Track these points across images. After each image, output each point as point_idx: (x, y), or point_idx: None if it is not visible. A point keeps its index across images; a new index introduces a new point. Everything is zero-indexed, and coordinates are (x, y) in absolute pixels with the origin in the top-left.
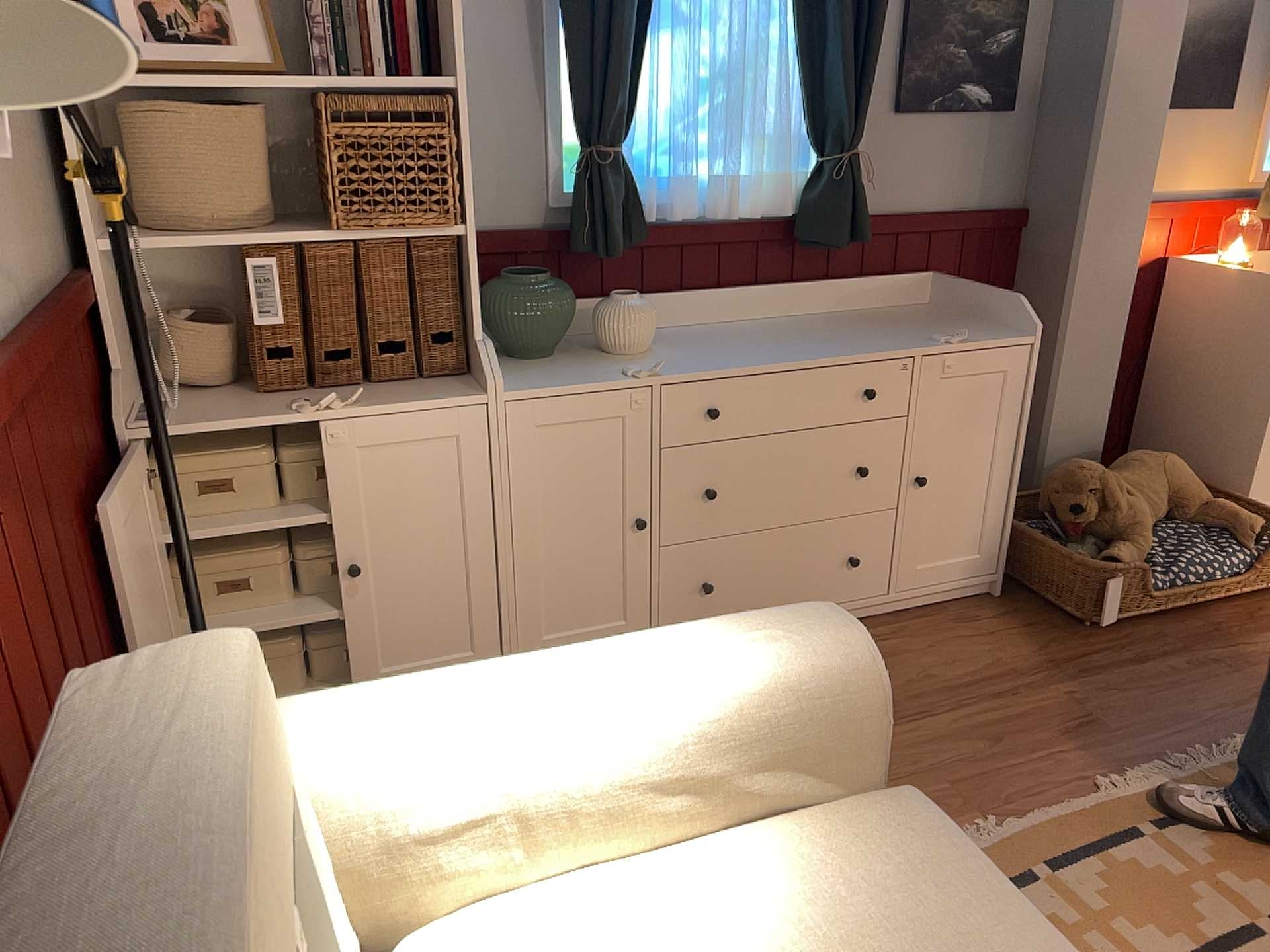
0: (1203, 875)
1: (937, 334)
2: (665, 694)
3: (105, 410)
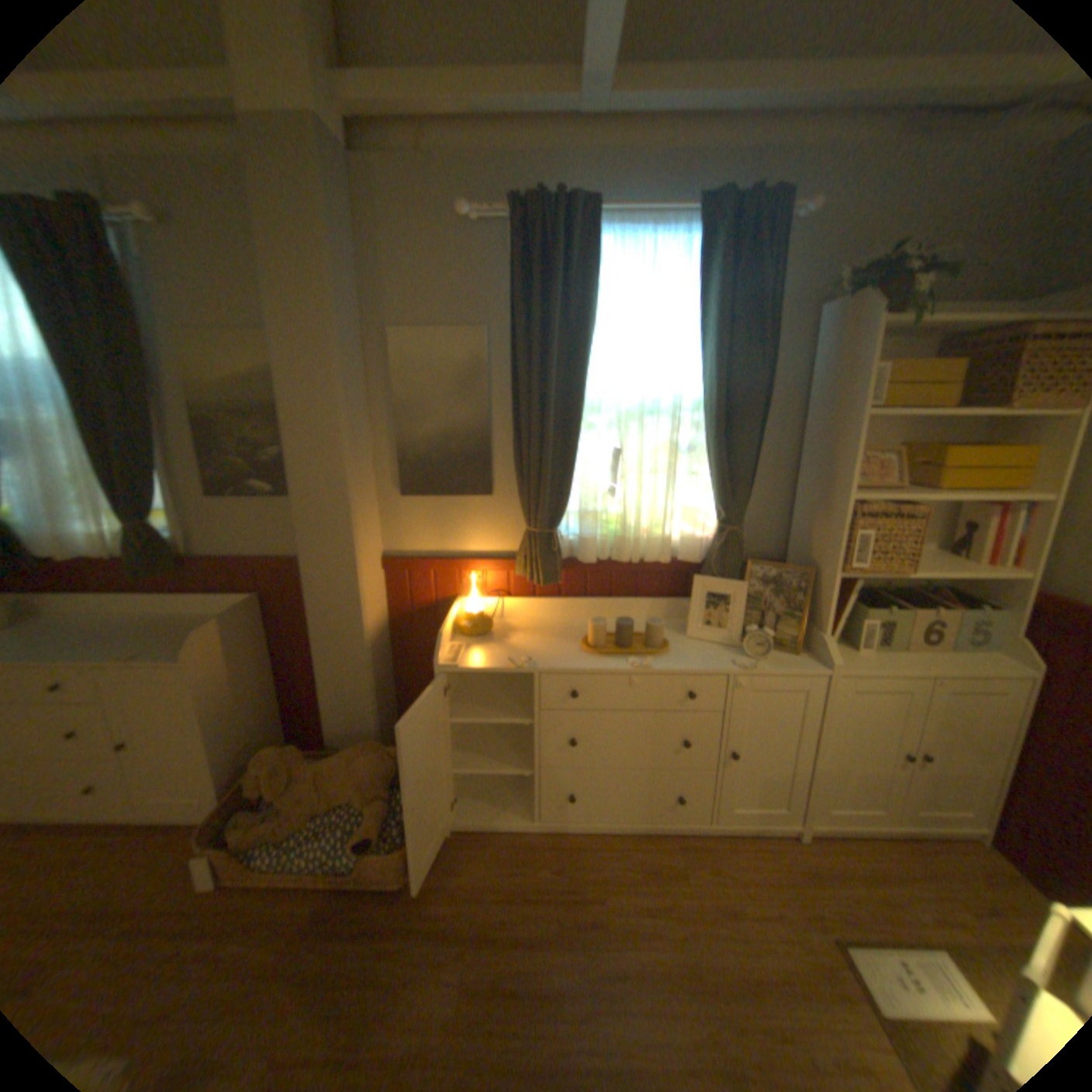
0: None
1: (127, 653)
2: None
3: None
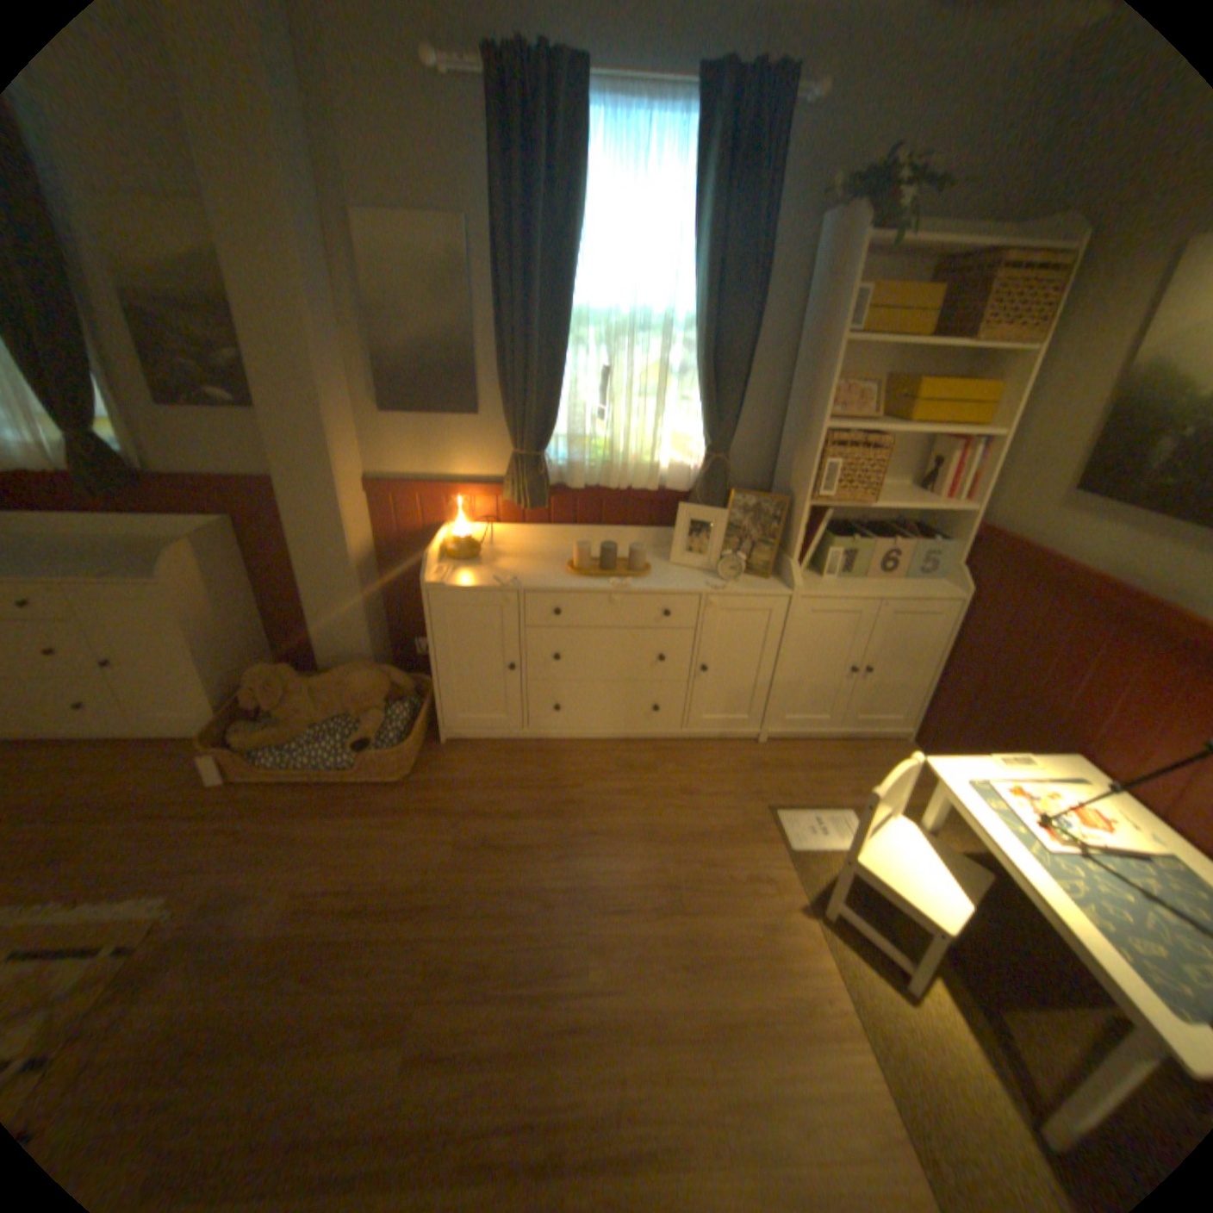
0: None
1: (97, 569)
2: None
3: None
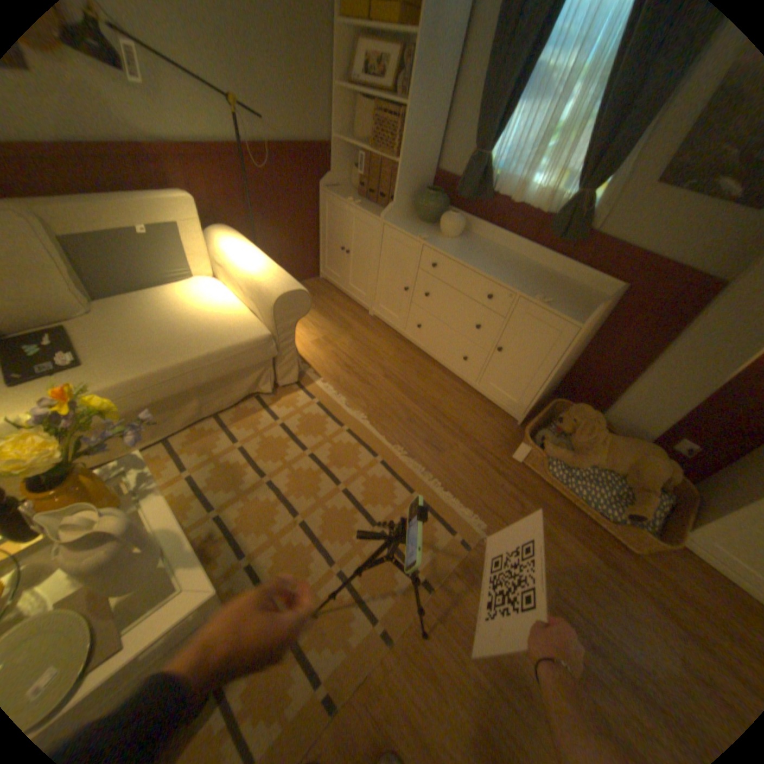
0: (362, 473)
1: (543, 296)
2: (249, 271)
3: (319, 180)
